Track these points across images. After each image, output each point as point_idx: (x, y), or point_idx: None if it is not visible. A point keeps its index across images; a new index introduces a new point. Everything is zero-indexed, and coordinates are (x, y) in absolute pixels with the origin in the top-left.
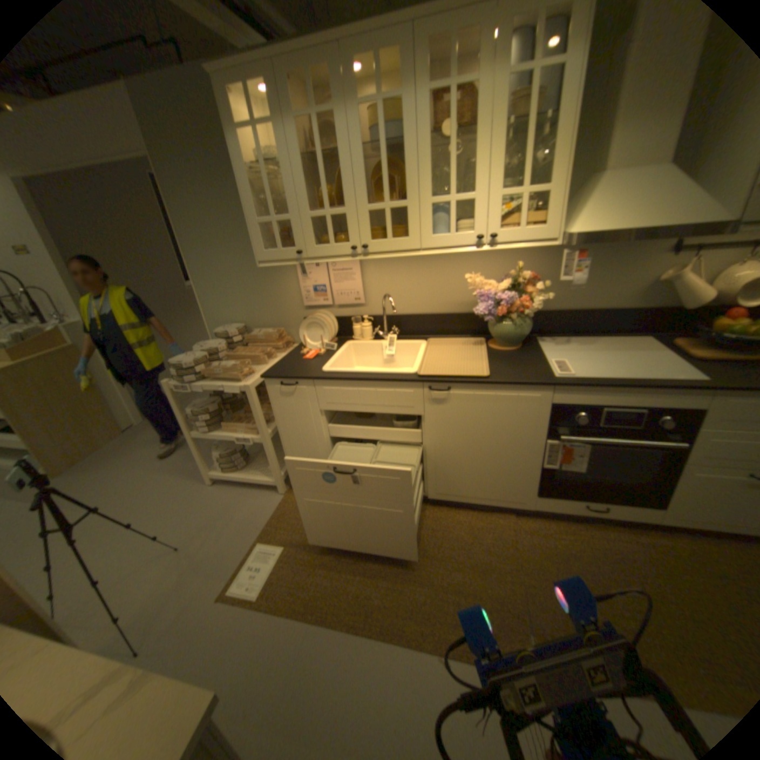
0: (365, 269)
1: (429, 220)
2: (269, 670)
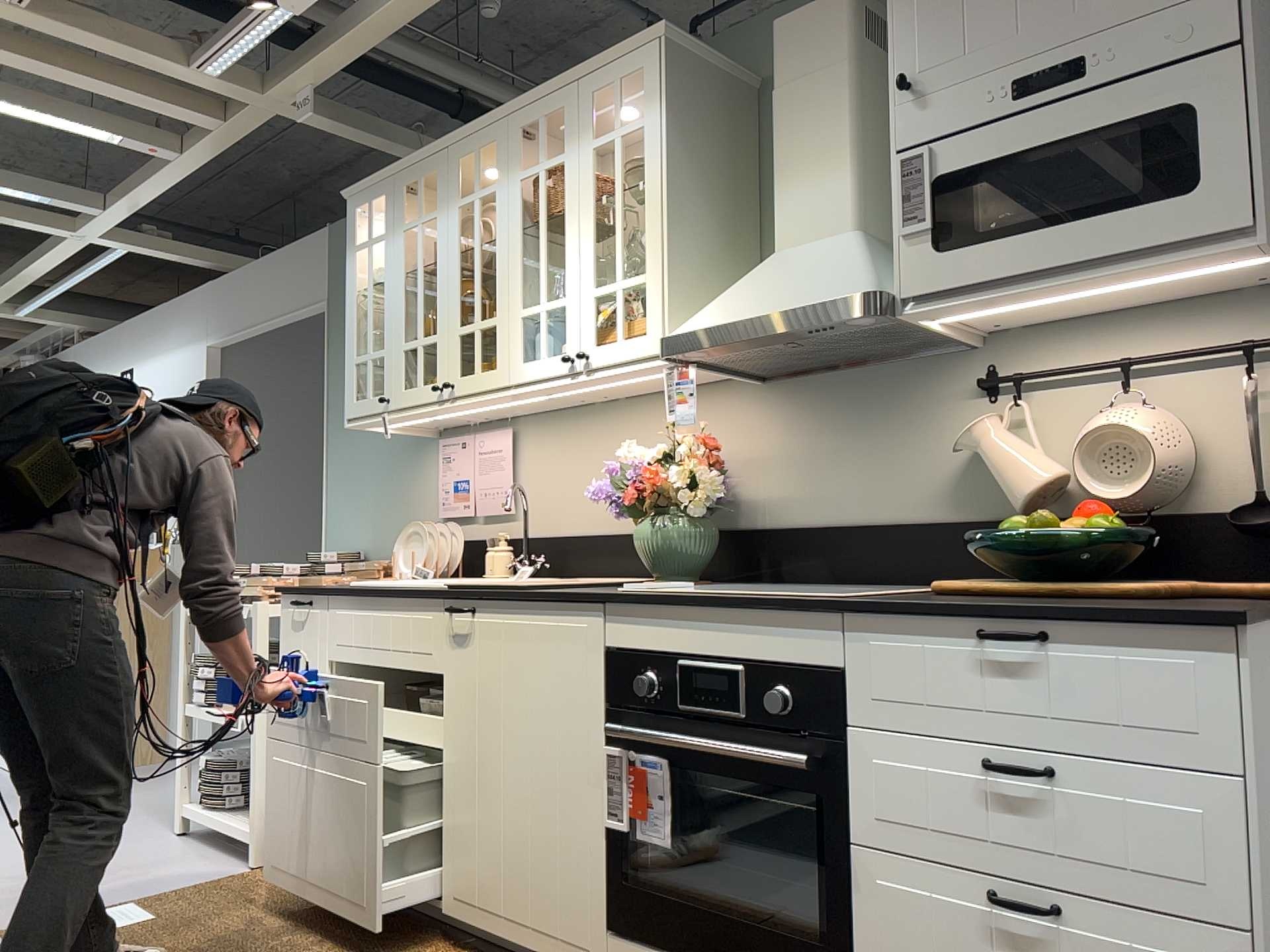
0: (521, 450)
1: (517, 338)
2: None
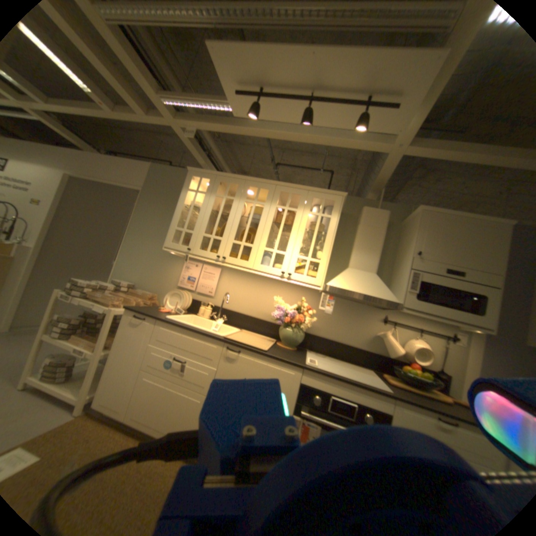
0: (221, 277)
1: (260, 256)
2: None
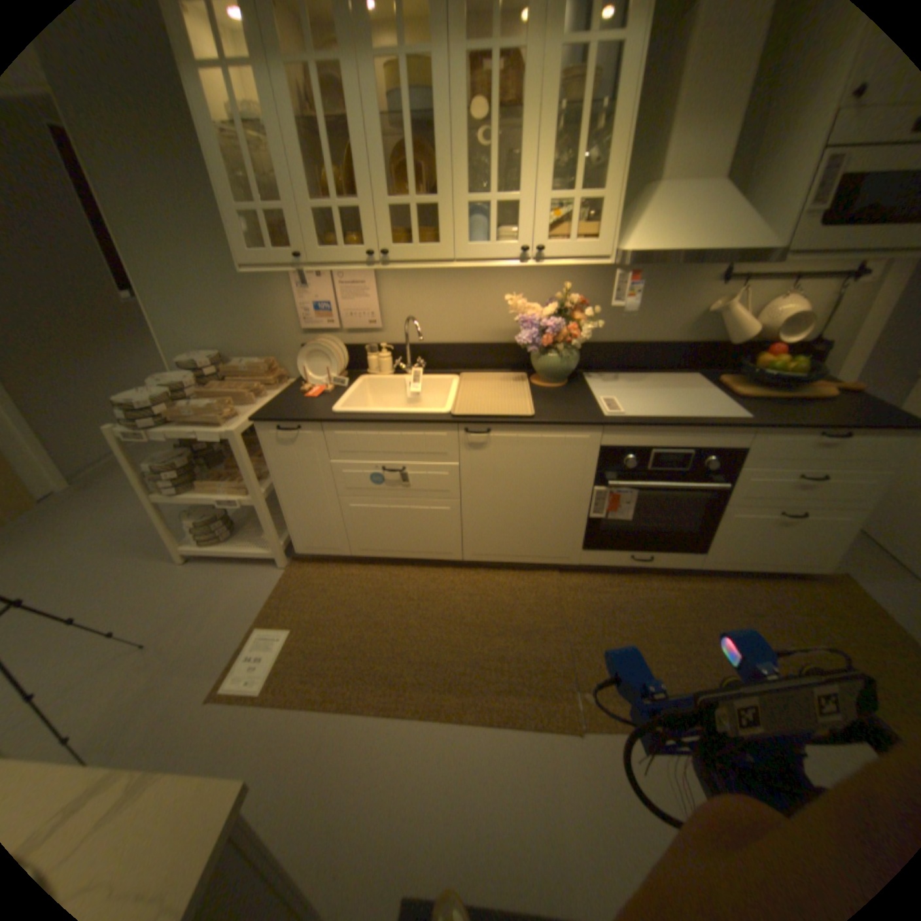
0: (382, 284)
1: (465, 224)
2: (283, 770)
